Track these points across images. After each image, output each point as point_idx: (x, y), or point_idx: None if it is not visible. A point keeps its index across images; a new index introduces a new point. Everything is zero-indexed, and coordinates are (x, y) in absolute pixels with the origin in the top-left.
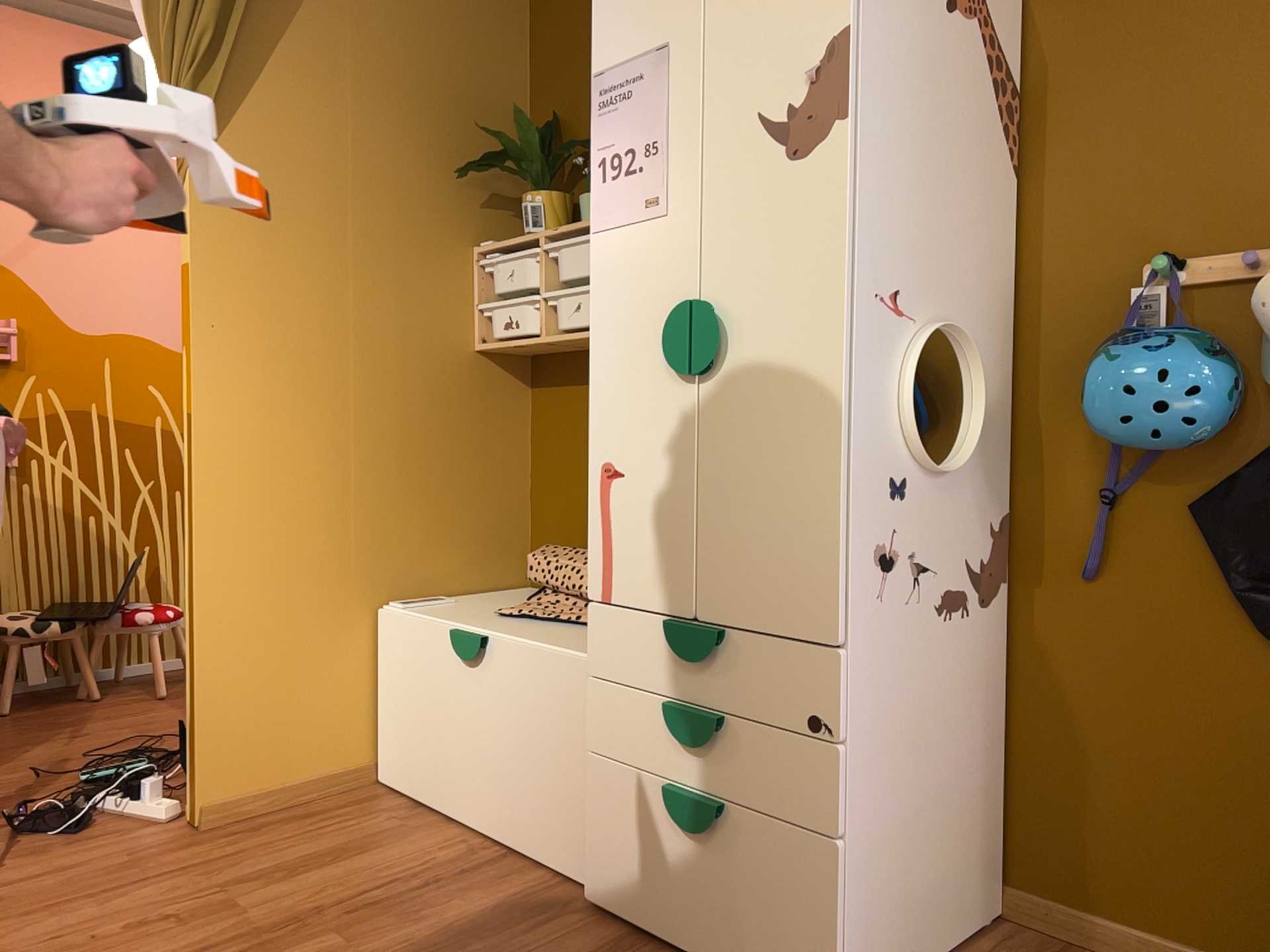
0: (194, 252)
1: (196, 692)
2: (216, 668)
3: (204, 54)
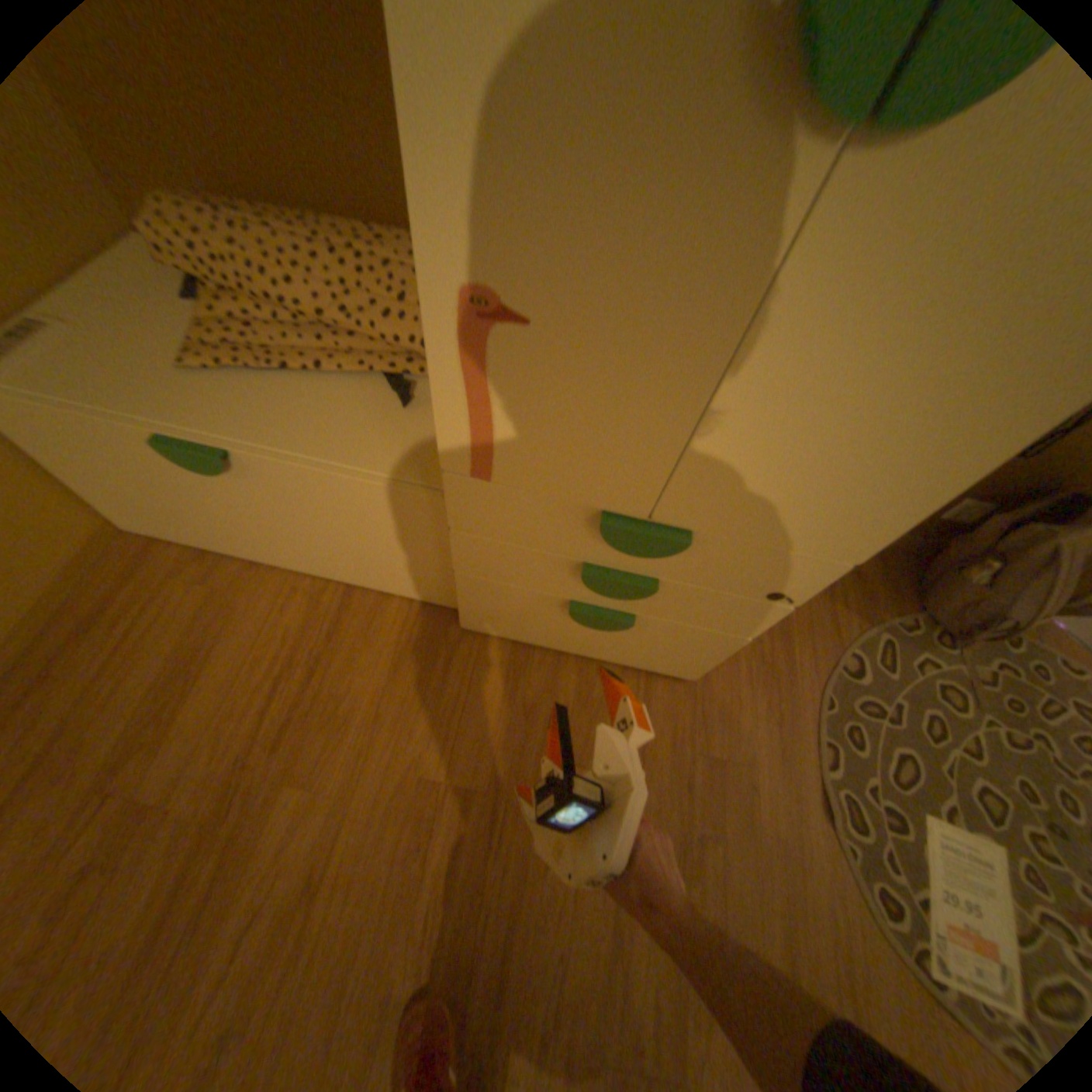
0: None
1: None
2: None
3: None
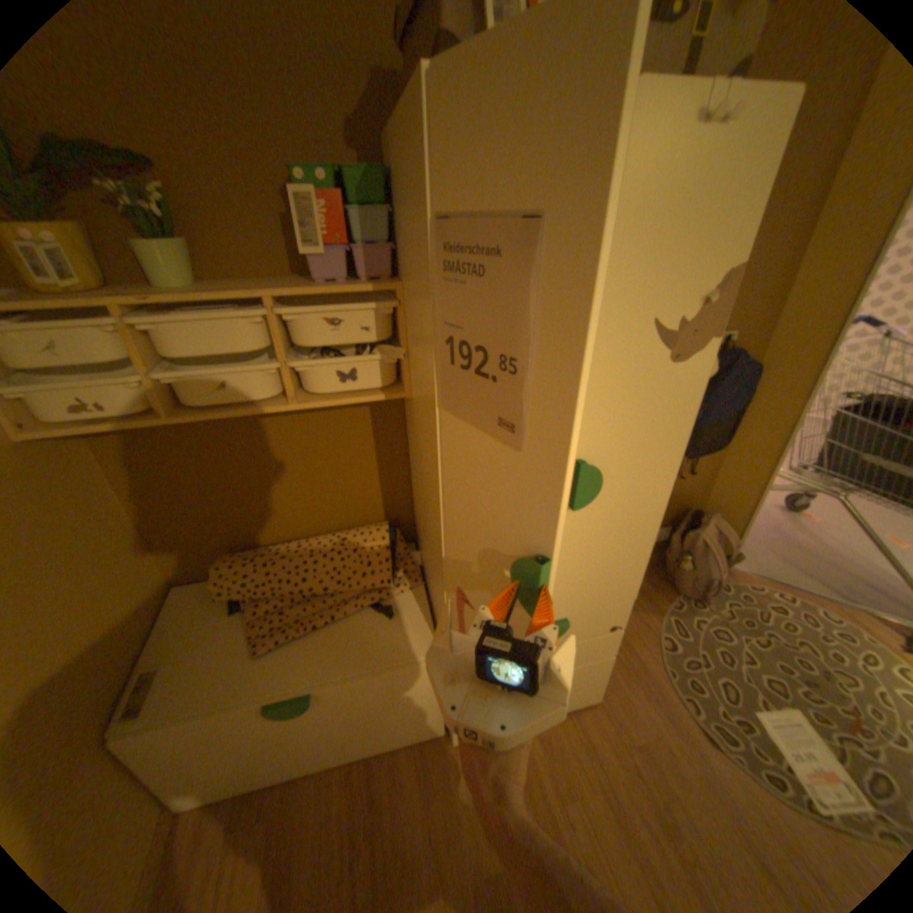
0: None
1: None
2: None
3: None
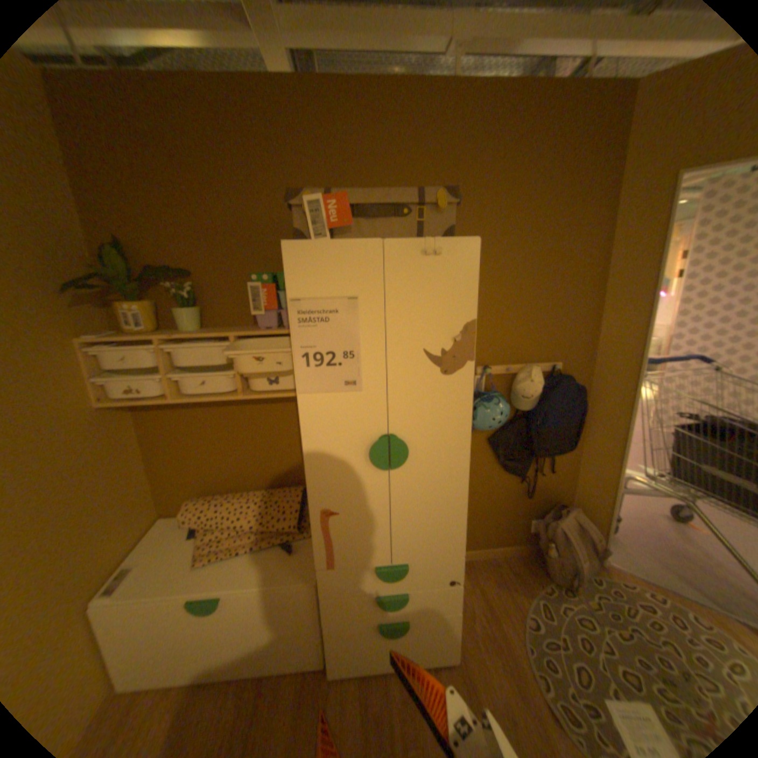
0: None
1: None
2: None
3: None
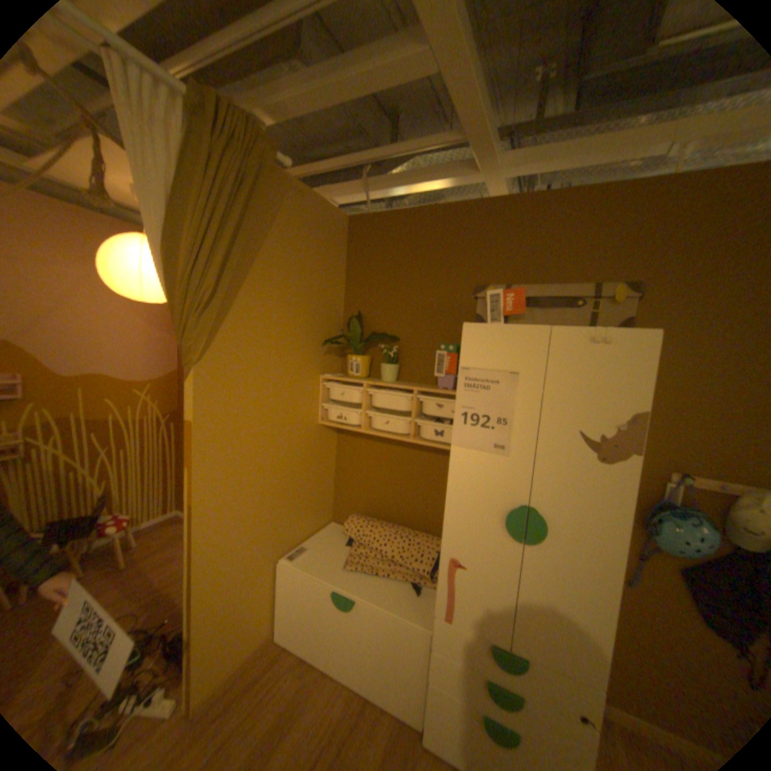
0: (193, 415)
1: (192, 652)
2: (202, 635)
3: (204, 299)
